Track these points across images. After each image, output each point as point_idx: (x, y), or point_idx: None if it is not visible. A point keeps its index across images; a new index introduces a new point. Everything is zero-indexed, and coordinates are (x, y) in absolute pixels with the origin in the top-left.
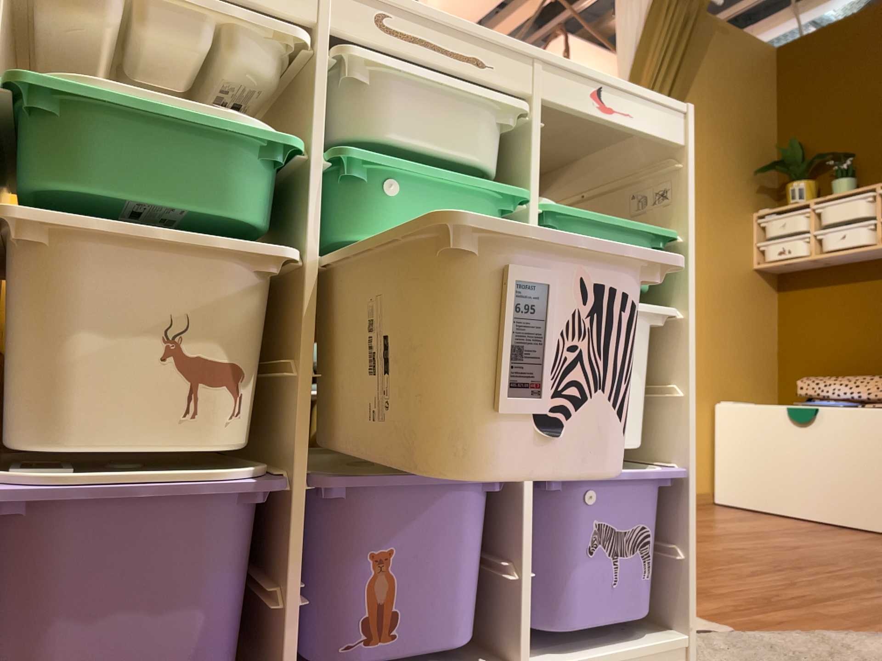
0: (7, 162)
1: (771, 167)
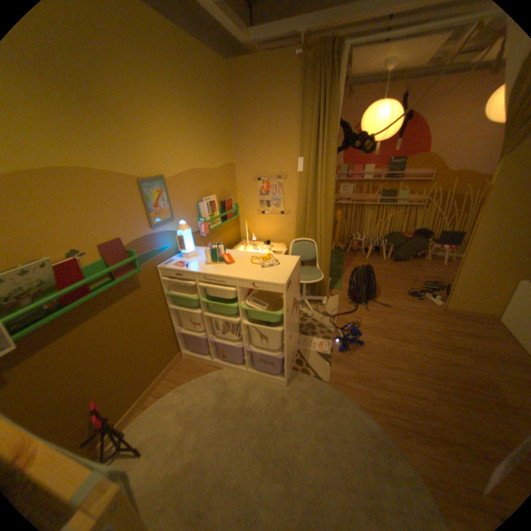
0: (172, 296)
1: None
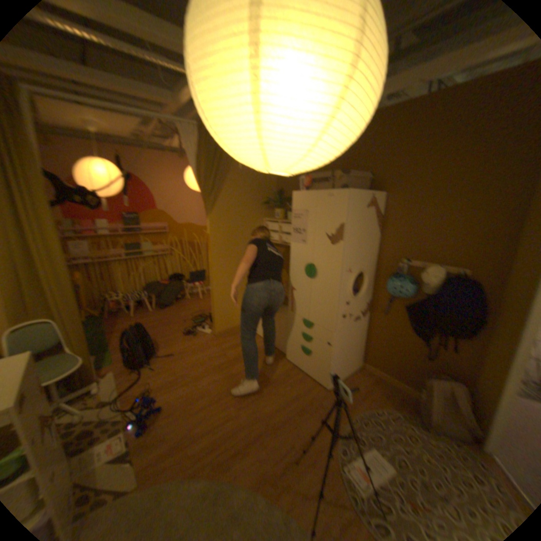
0: None
1: (272, 201)
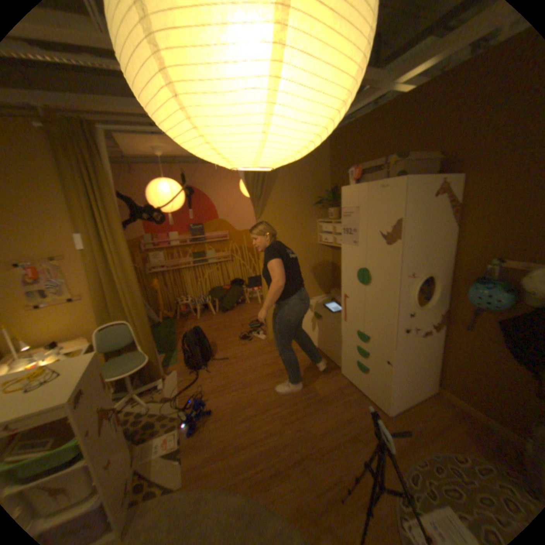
0: None
1: (324, 199)
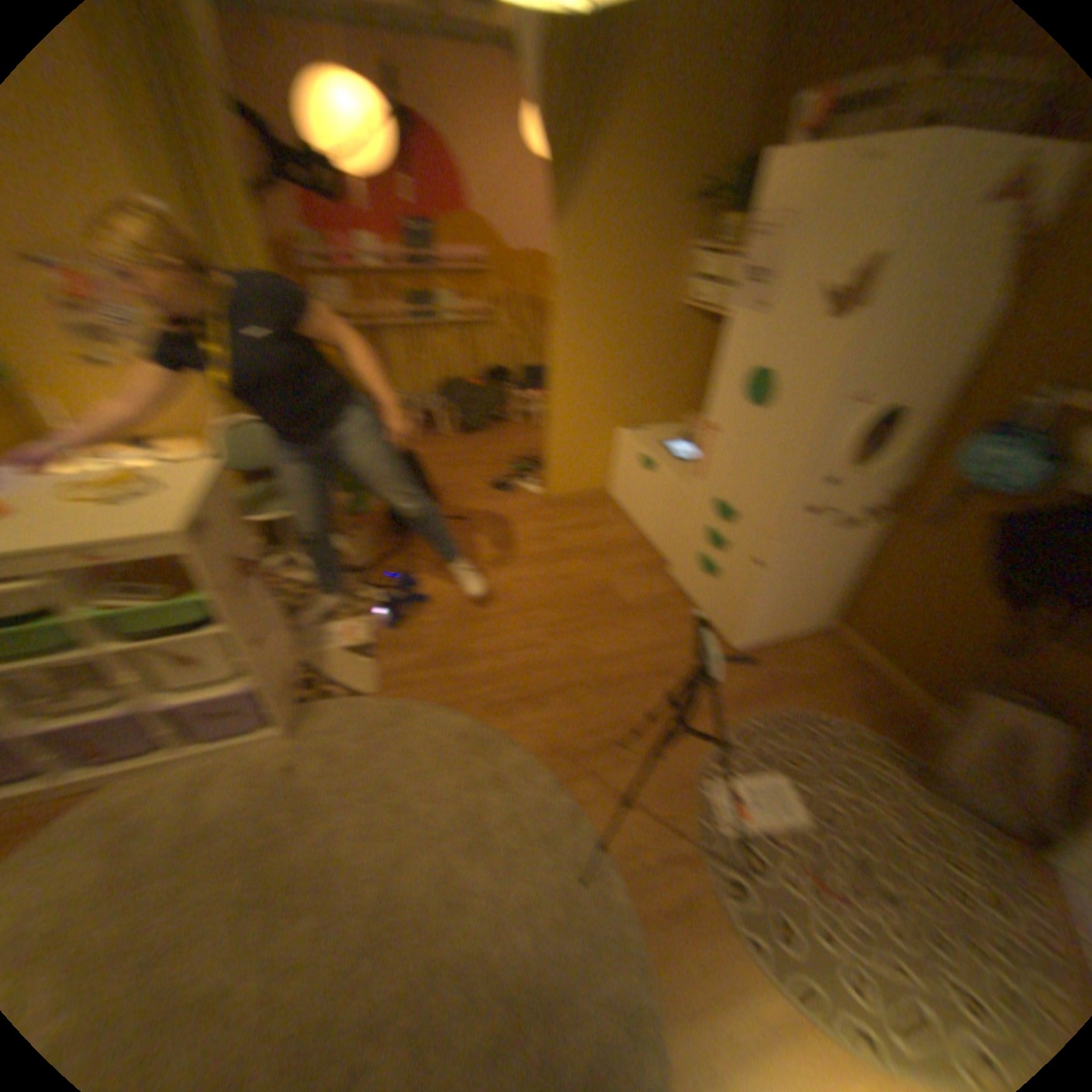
0: None
1: (718, 187)
